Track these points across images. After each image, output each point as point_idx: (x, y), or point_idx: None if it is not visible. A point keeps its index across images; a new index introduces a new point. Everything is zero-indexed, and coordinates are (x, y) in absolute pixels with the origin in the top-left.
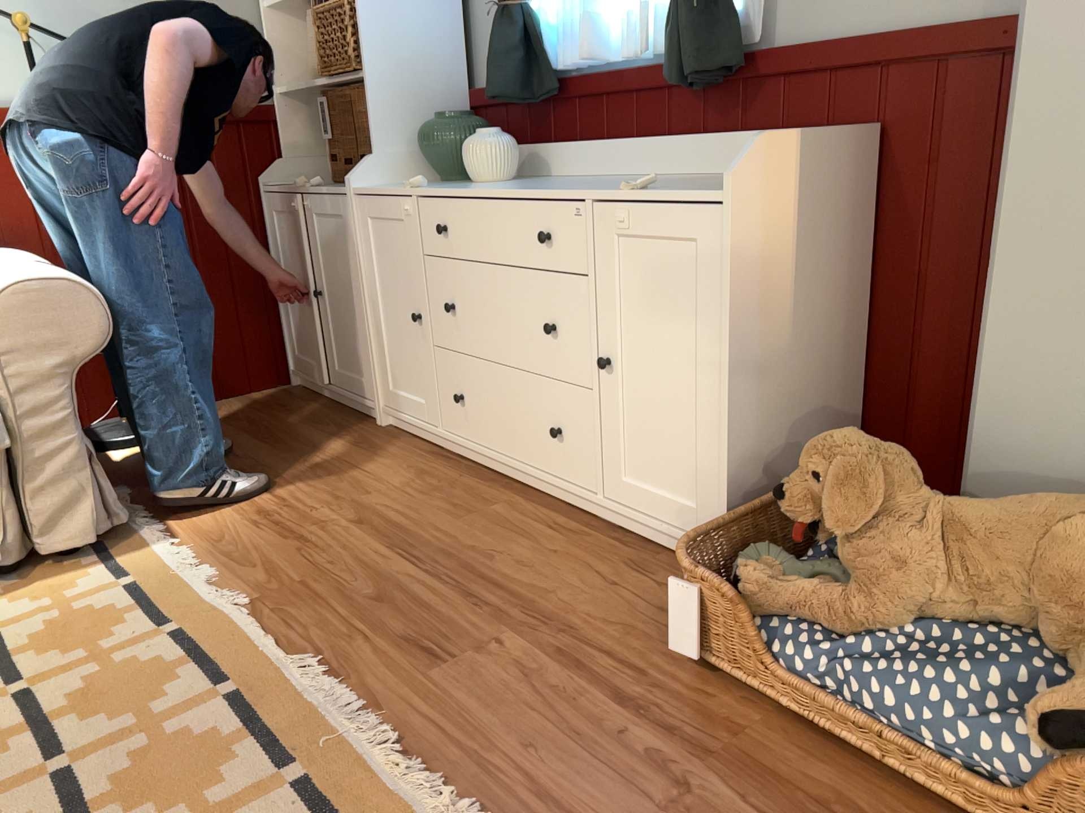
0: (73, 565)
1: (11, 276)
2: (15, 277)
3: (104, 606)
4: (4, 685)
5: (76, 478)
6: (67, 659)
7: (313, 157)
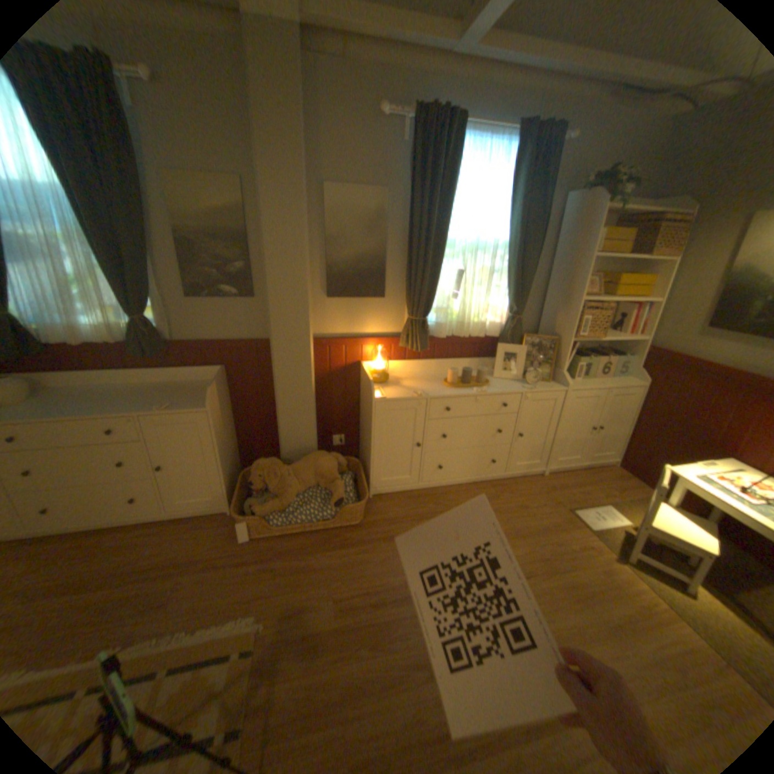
0: None
1: None
2: None
3: None
4: None
5: None
6: None
7: None
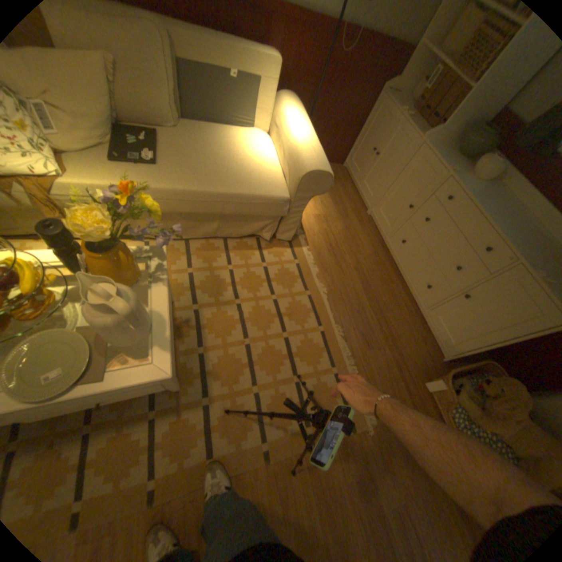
0: (282, 245)
1: (308, 153)
2: (311, 158)
3: (291, 272)
4: (270, 294)
5: (294, 225)
6: (284, 292)
7: (411, 80)
